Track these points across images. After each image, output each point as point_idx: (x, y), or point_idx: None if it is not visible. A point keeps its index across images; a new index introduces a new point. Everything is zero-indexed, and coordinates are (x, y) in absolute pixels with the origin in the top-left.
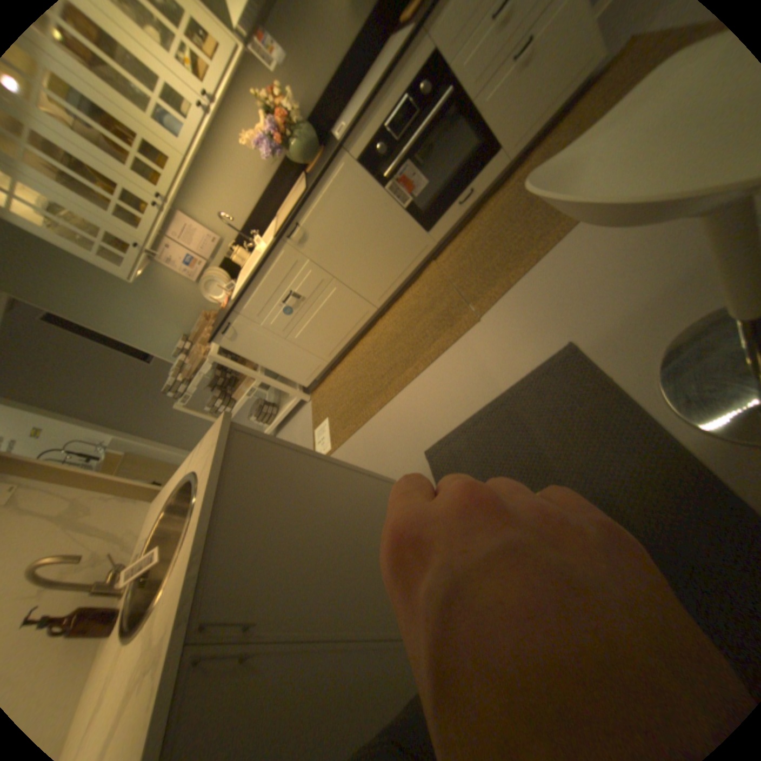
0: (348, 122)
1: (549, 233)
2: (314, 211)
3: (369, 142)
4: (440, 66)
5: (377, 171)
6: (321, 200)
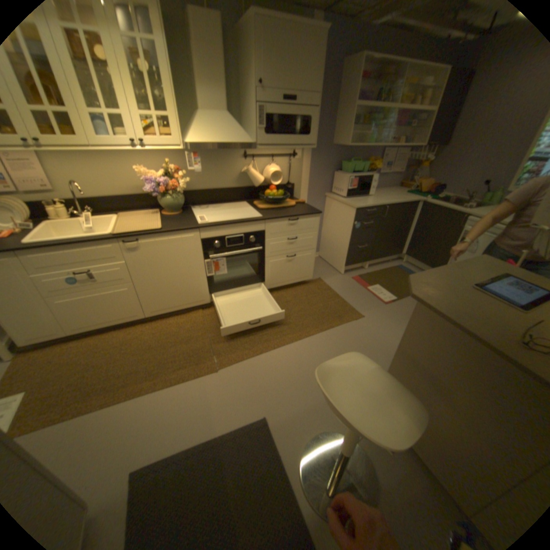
0: (210, 222)
1: (270, 342)
2: (155, 243)
3: (212, 237)
4: (261, 238)
5: (207, 251)
6: (165, 241)
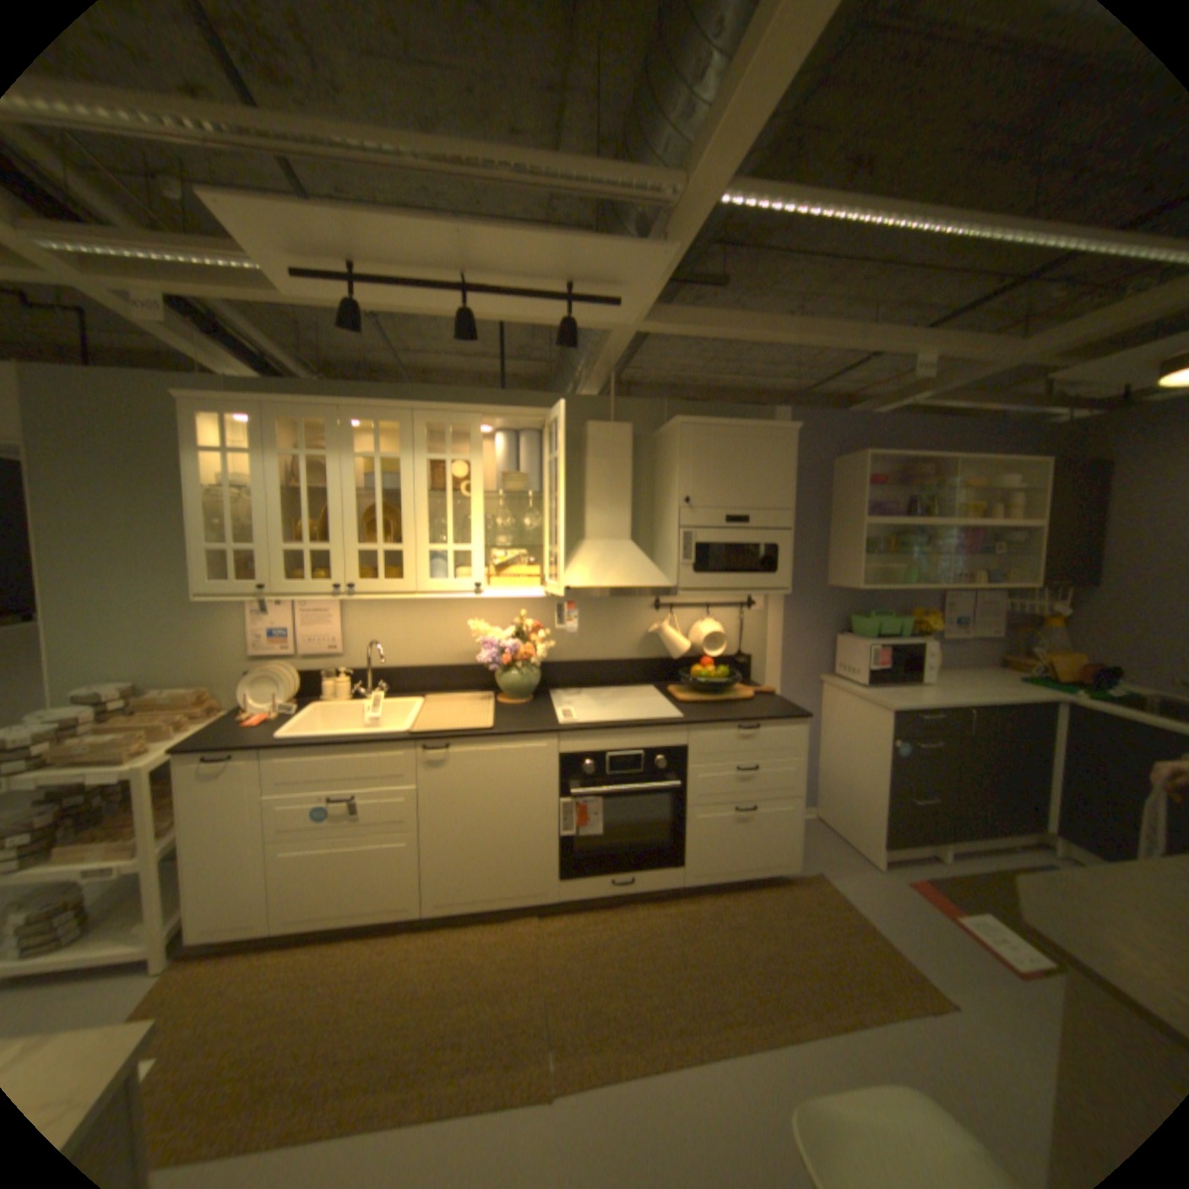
0: (580, 721)
1: (691, 1041)
2: (477, 753)
3: (582, 752)
4: (681, 761)
5: (567, 780)
6: (494, 752)
